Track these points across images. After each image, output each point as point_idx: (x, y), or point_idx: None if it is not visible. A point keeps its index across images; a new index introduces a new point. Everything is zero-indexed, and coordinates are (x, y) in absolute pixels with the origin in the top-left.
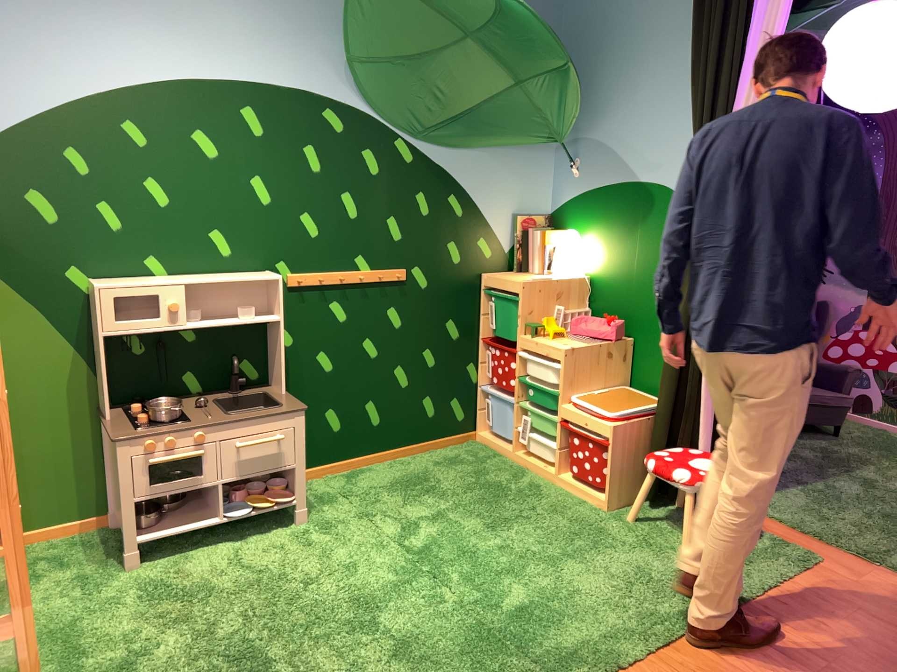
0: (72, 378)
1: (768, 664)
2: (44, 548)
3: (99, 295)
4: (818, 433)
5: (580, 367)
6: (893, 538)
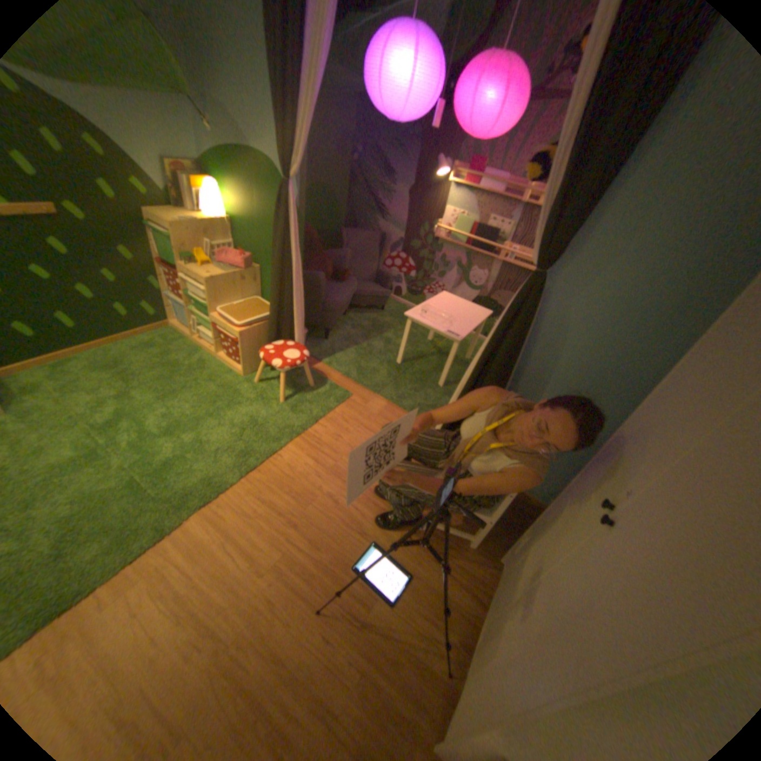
0: None
1: (304, 471)
2: None
3: None
4: (374, 311)
5: (219, 290)
6: (386, 381)
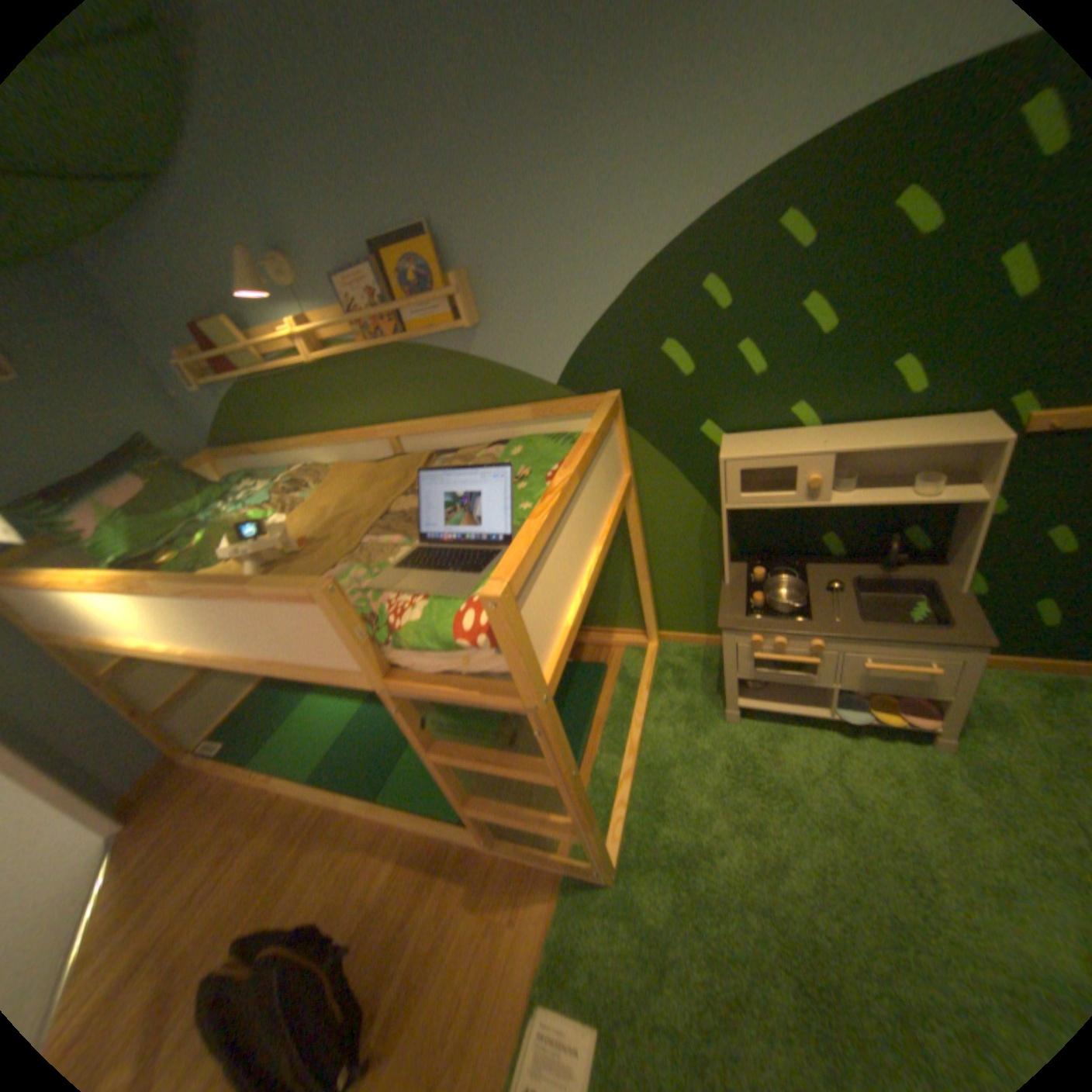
0: (702, 527)
1: None
2: (675, 652)
3: (724, 466)
4: None
5: None
6: None
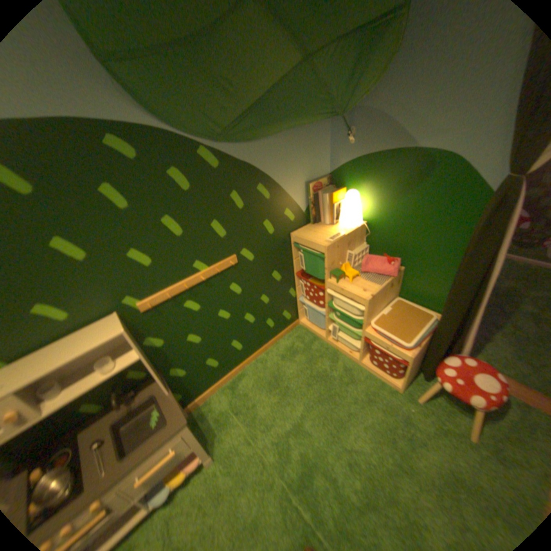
0: None
1: None
2: None
3: None
4: None
5: (375, 304)
6: None
